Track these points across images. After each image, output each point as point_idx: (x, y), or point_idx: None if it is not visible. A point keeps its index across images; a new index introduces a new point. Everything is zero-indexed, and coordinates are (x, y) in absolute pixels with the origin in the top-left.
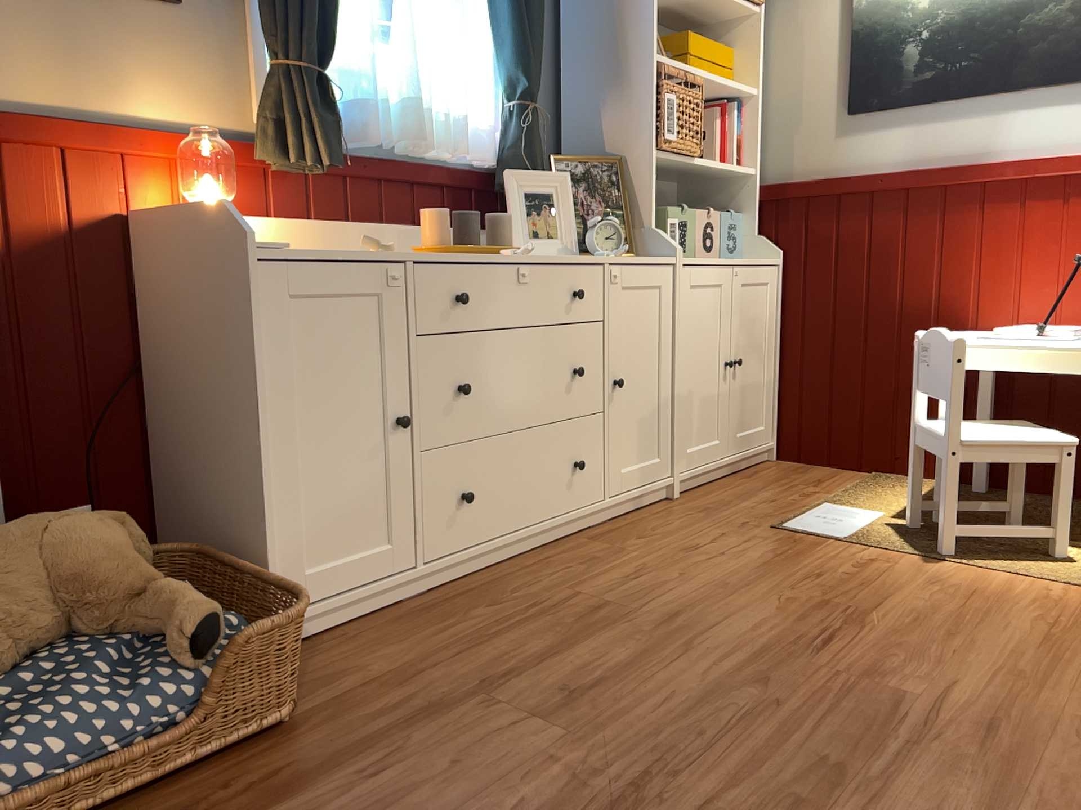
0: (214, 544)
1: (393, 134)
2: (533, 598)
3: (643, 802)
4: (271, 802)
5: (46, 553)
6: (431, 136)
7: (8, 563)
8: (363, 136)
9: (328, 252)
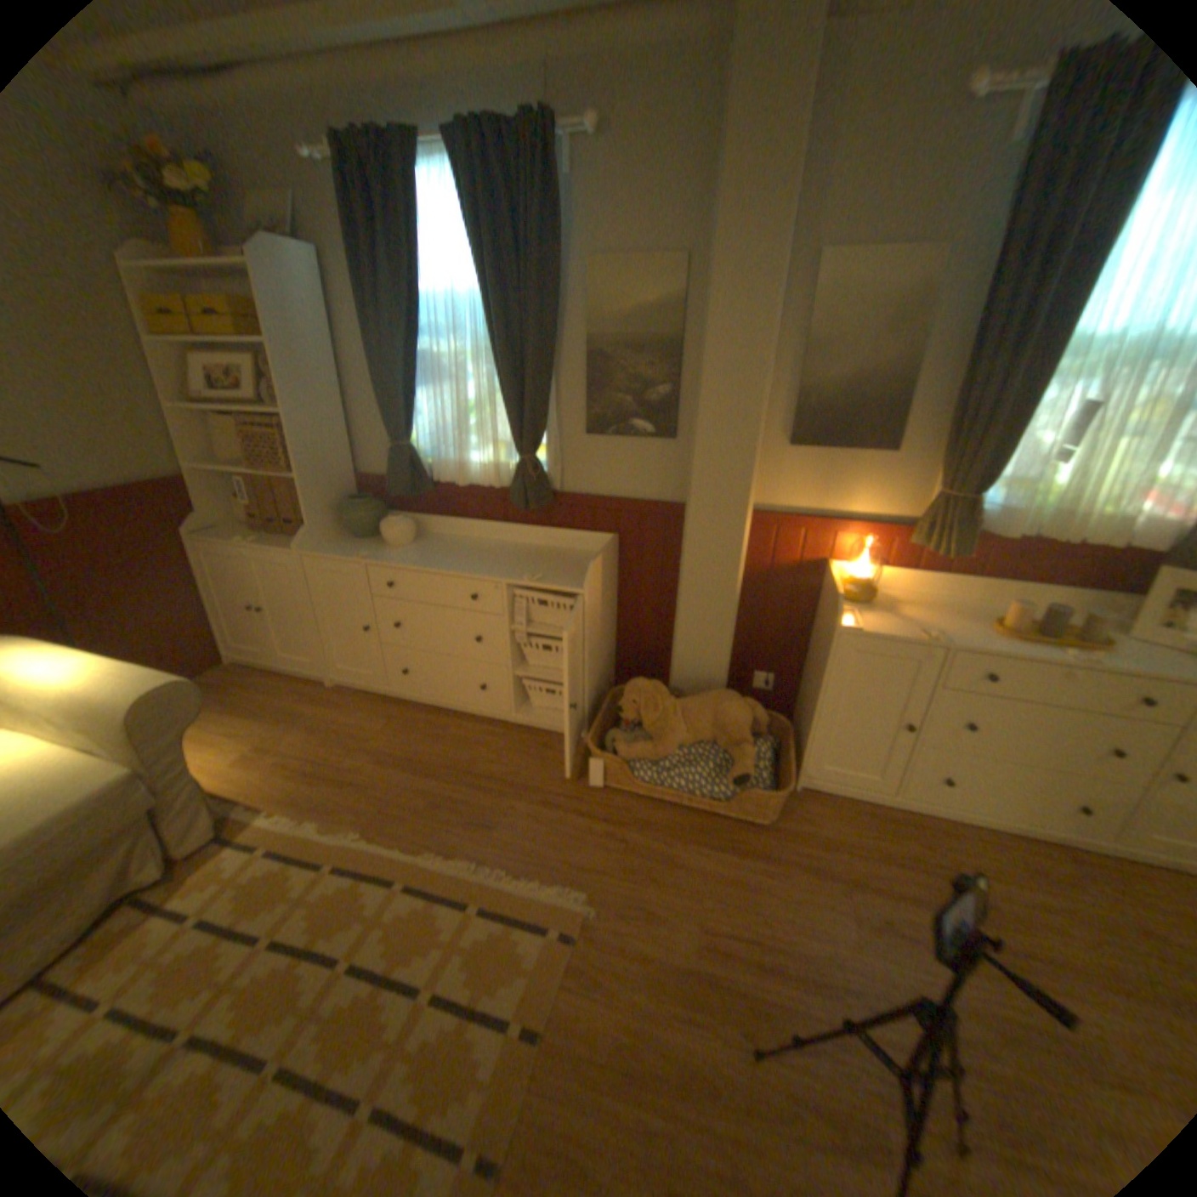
0: (802, 726)
1: (1044, 527)
2: (956, 865)
3: (846, 999)
4: (734, 852)
5: (718, 712)
6: (1094, 525)
7: (706, 710)
8: (1005, 532)
9: (899, 629)
